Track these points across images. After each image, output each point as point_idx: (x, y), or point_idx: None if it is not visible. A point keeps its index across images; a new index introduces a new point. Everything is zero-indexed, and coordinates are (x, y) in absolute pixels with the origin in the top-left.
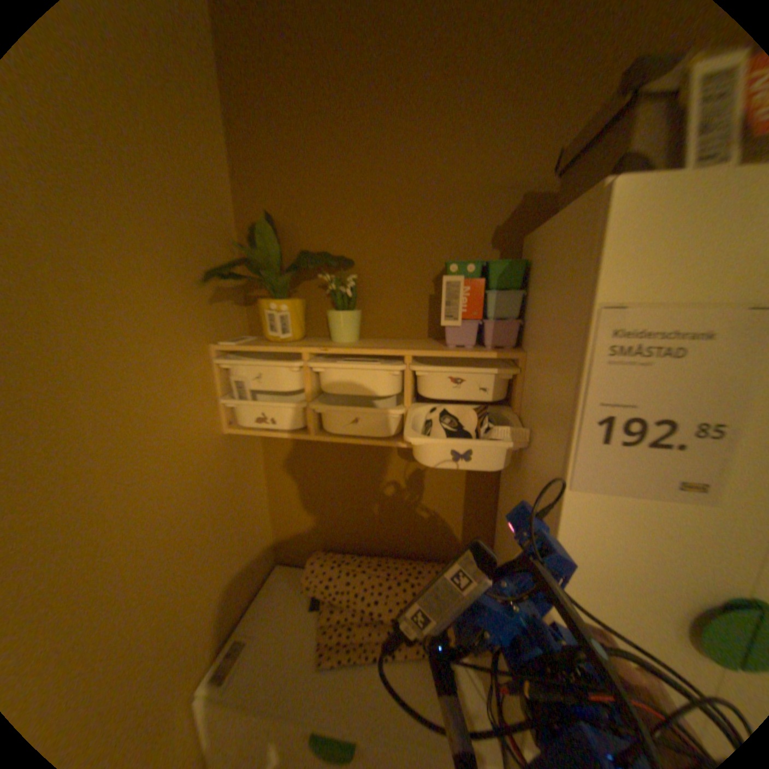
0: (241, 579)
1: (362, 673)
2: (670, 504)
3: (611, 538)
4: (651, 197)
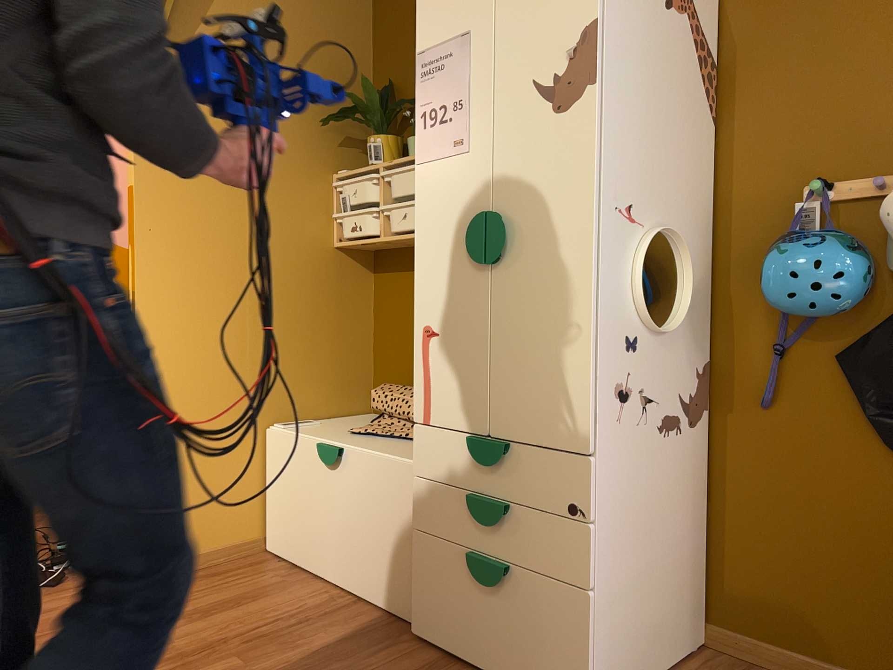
0: (324, 384)
1: (373, 439)
2: (451, 159)
3: (433, 192)
4: (427, 1)
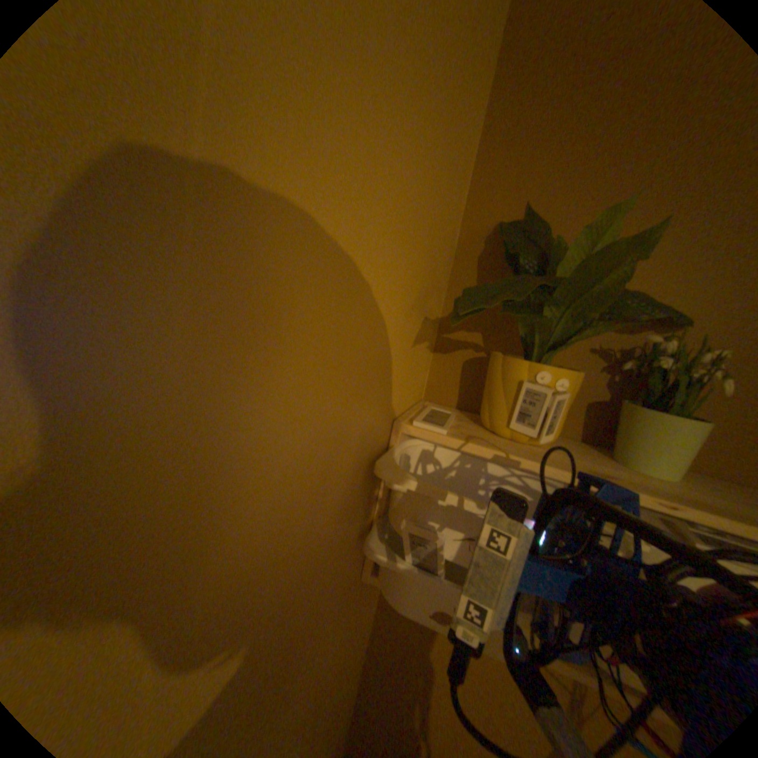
0: None
1: None
2: None
3: None
4: None
